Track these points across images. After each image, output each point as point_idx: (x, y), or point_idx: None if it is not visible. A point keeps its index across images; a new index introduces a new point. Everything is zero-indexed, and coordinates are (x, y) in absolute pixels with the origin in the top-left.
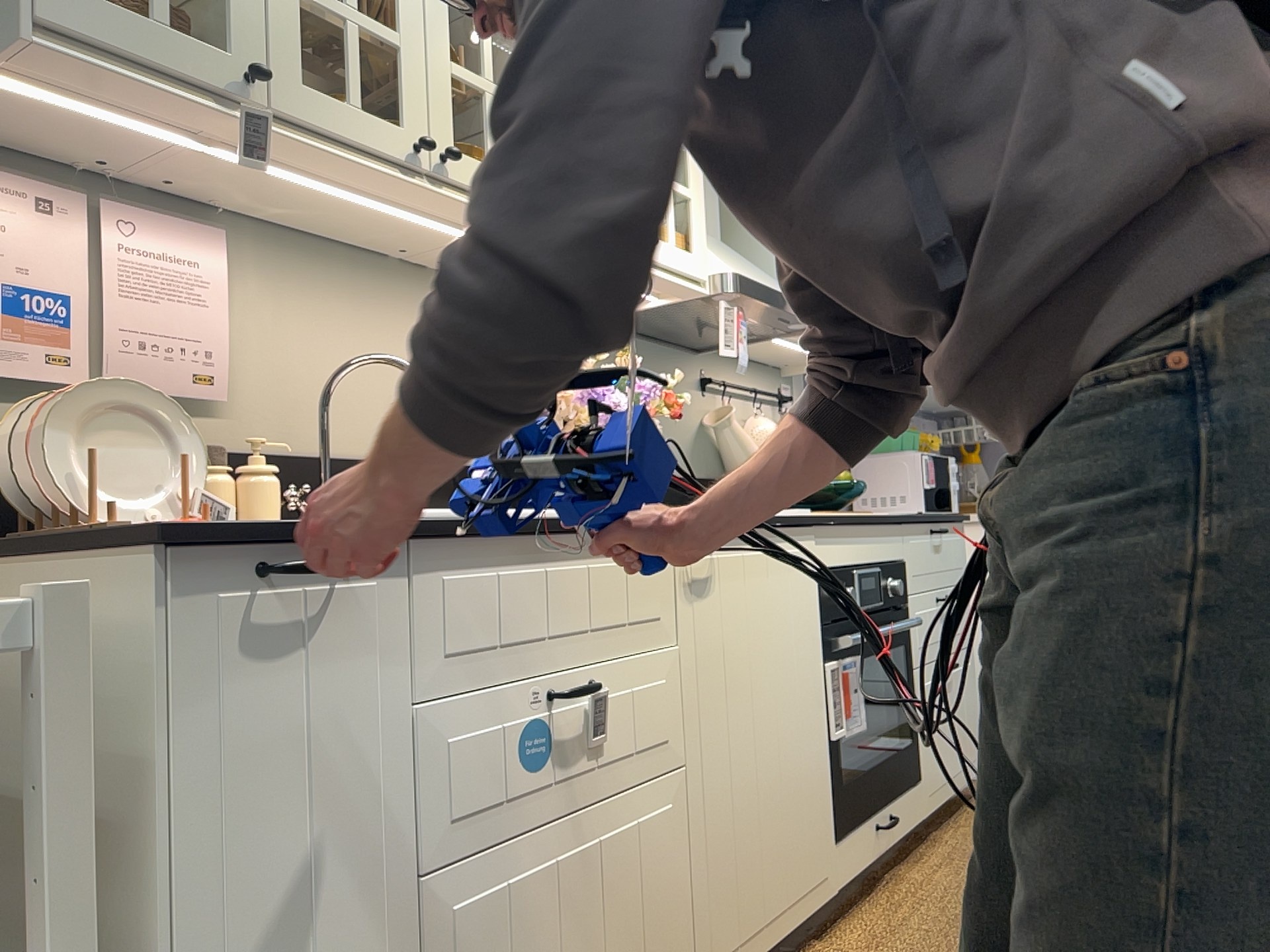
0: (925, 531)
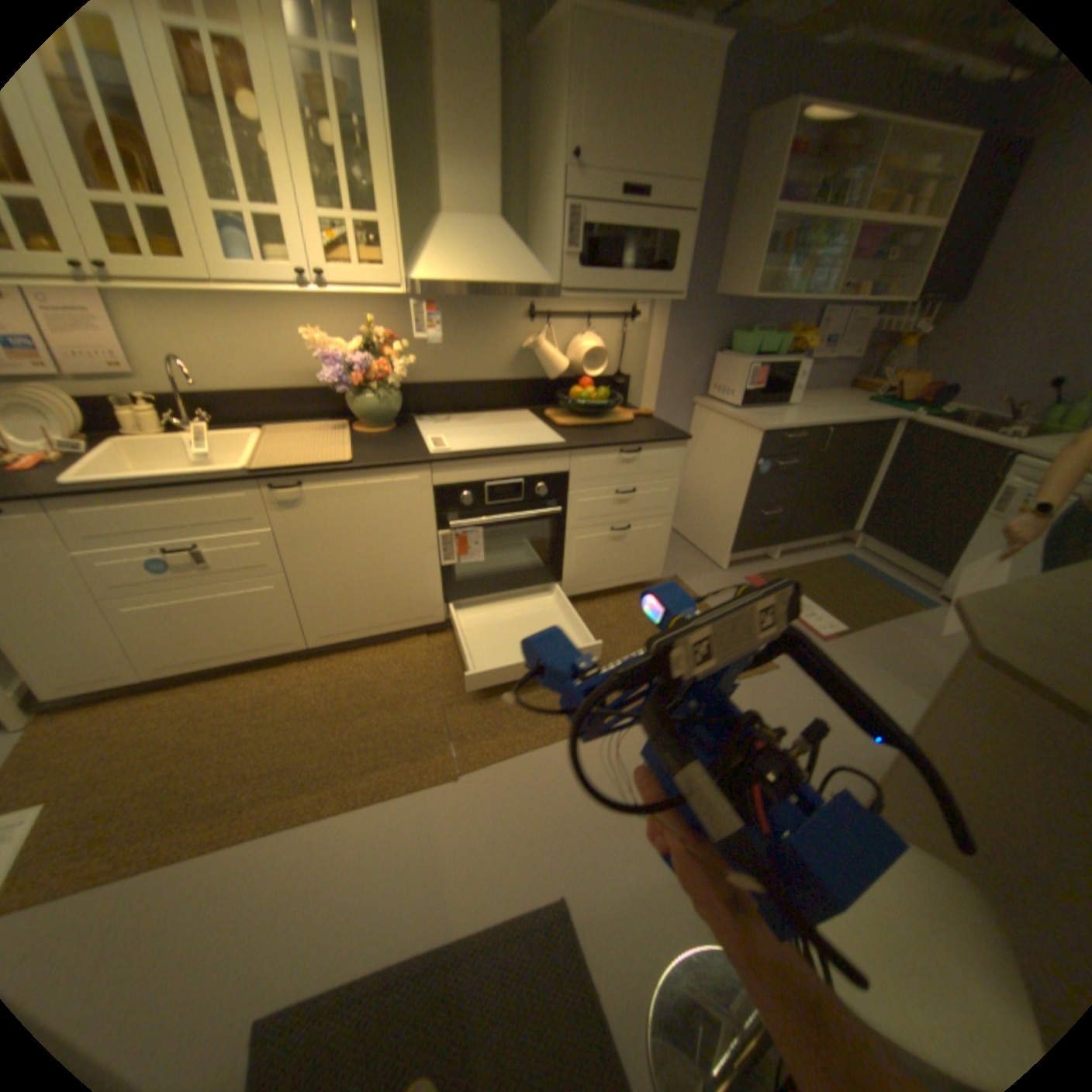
0: (606, 454)
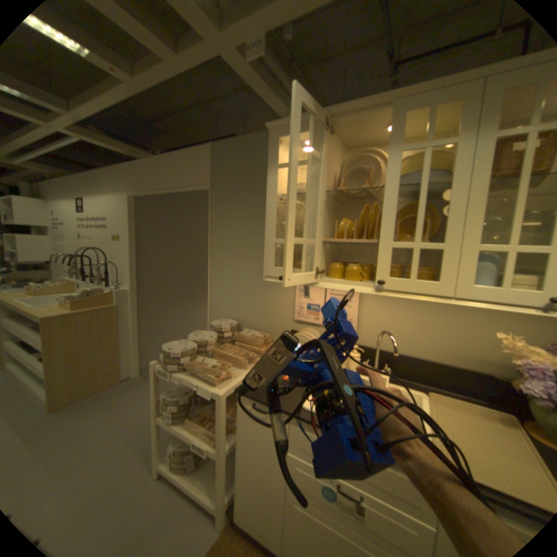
0: None
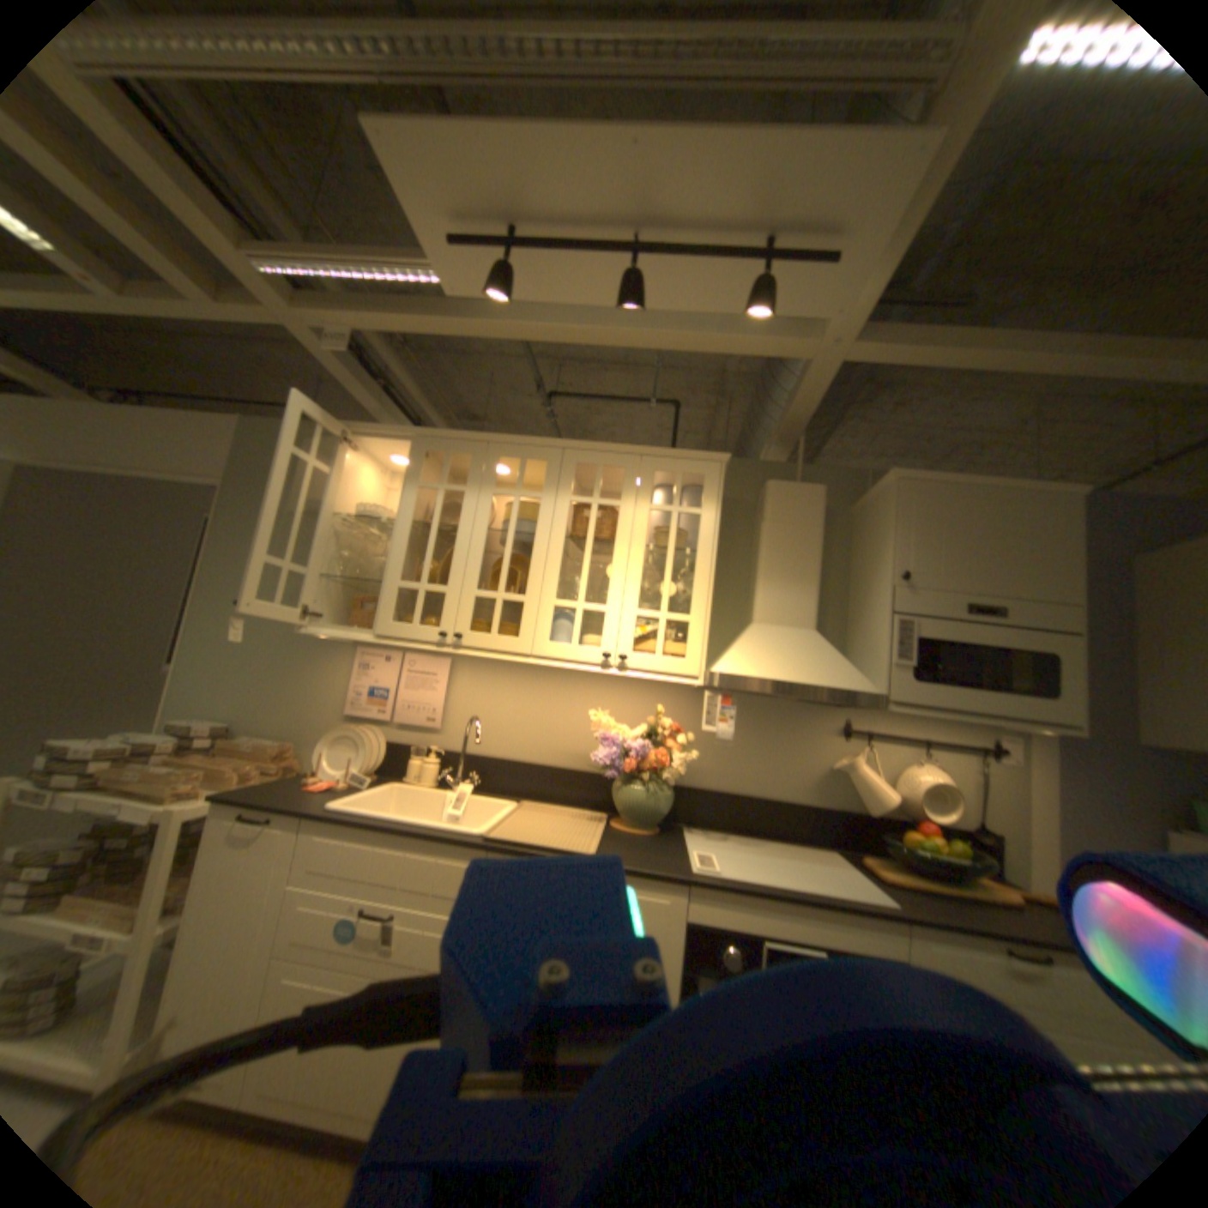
0: (981, 947)
